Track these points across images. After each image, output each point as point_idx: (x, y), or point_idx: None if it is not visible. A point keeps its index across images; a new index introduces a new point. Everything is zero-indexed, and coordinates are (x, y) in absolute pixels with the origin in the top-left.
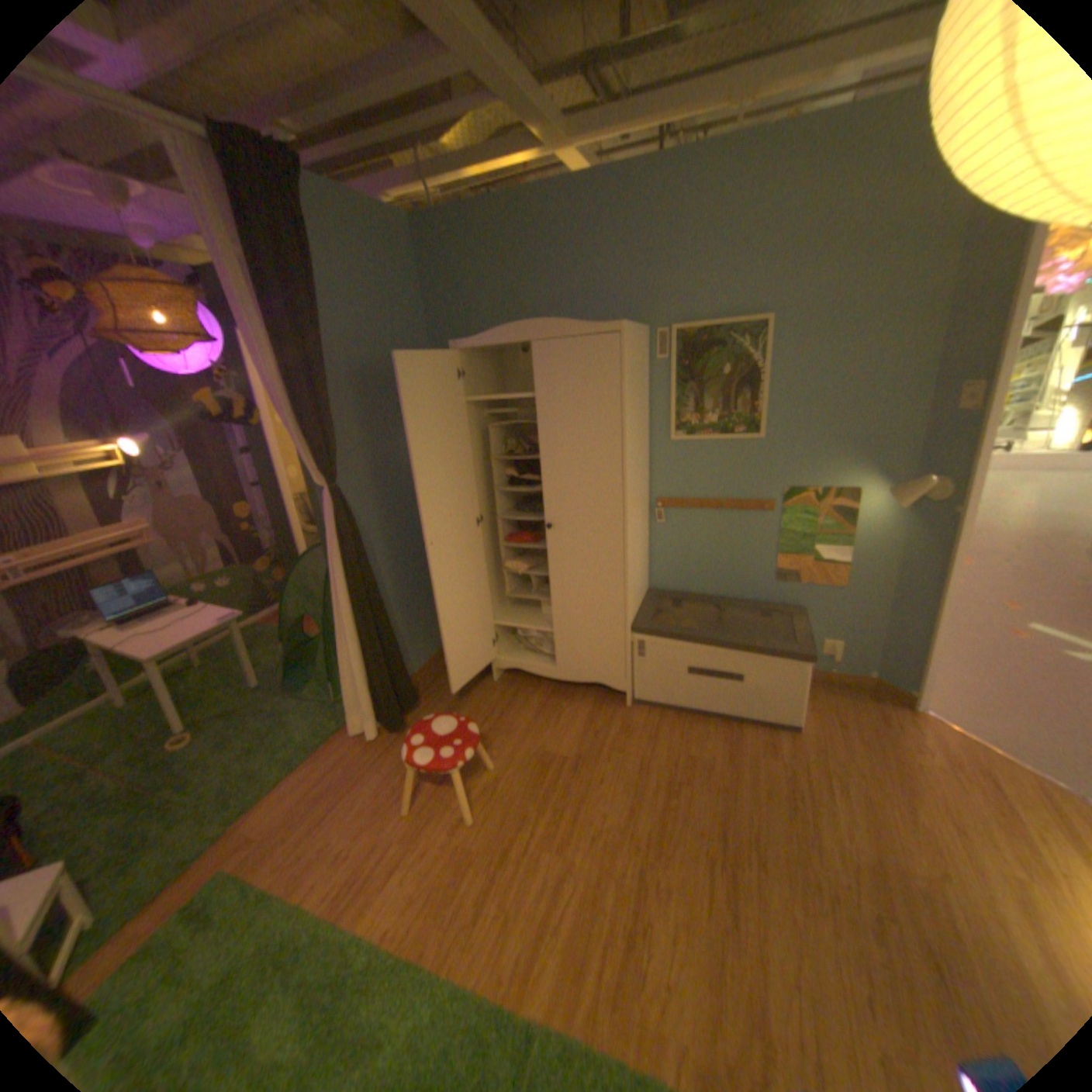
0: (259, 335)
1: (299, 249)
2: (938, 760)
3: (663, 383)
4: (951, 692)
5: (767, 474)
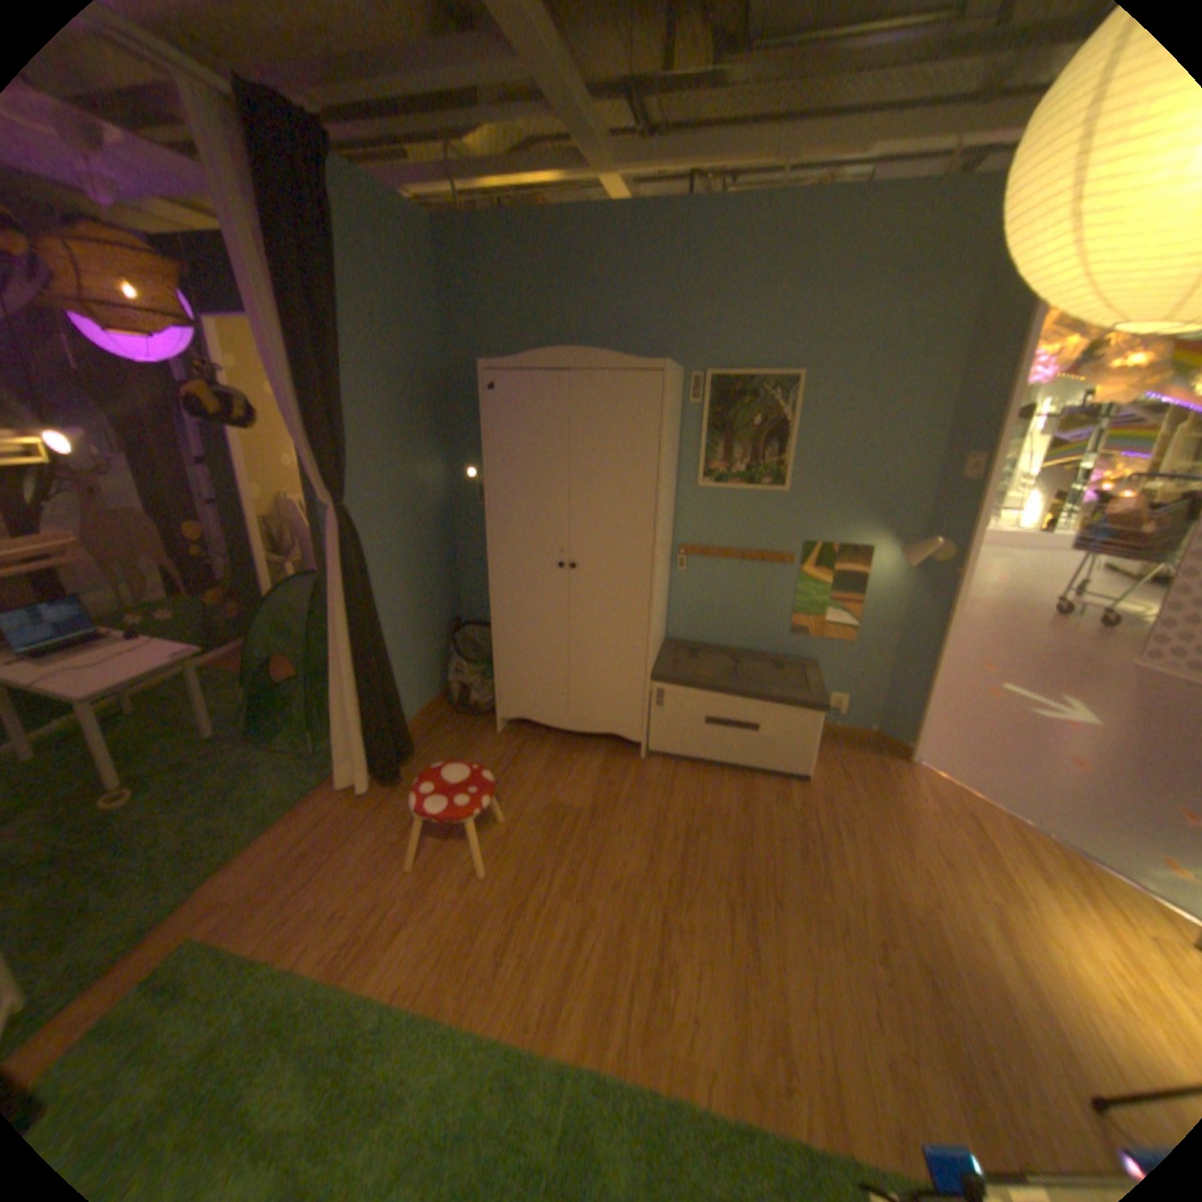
0: (270, 328)
1: (317, 237)
2: (929, 804)
3: (694, 428)
4: (939, 744)
5: (788, 527)
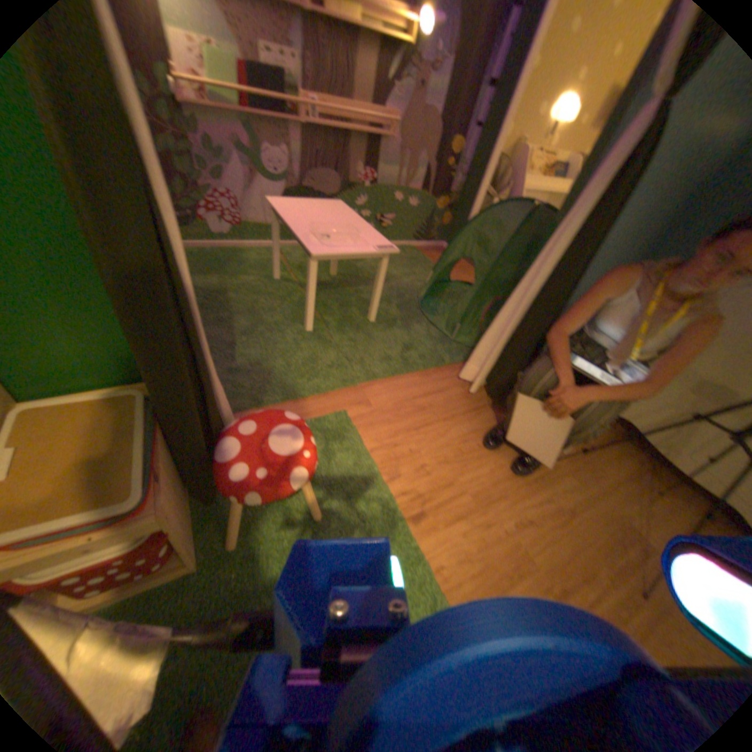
0: None
1: None
2: None
3: None
4: None
5: None
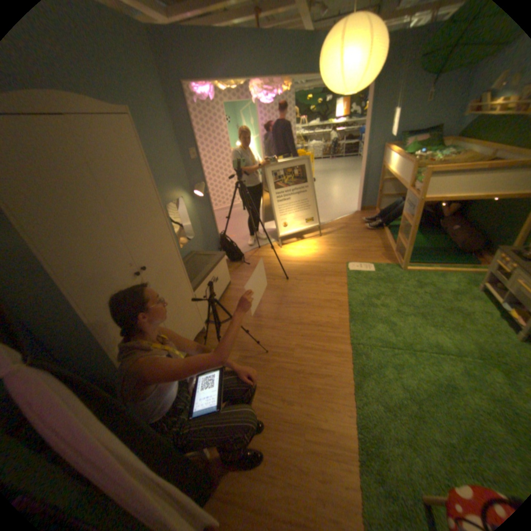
0: None
1: None
2: (245, 262)
3: None
4: None
5: None
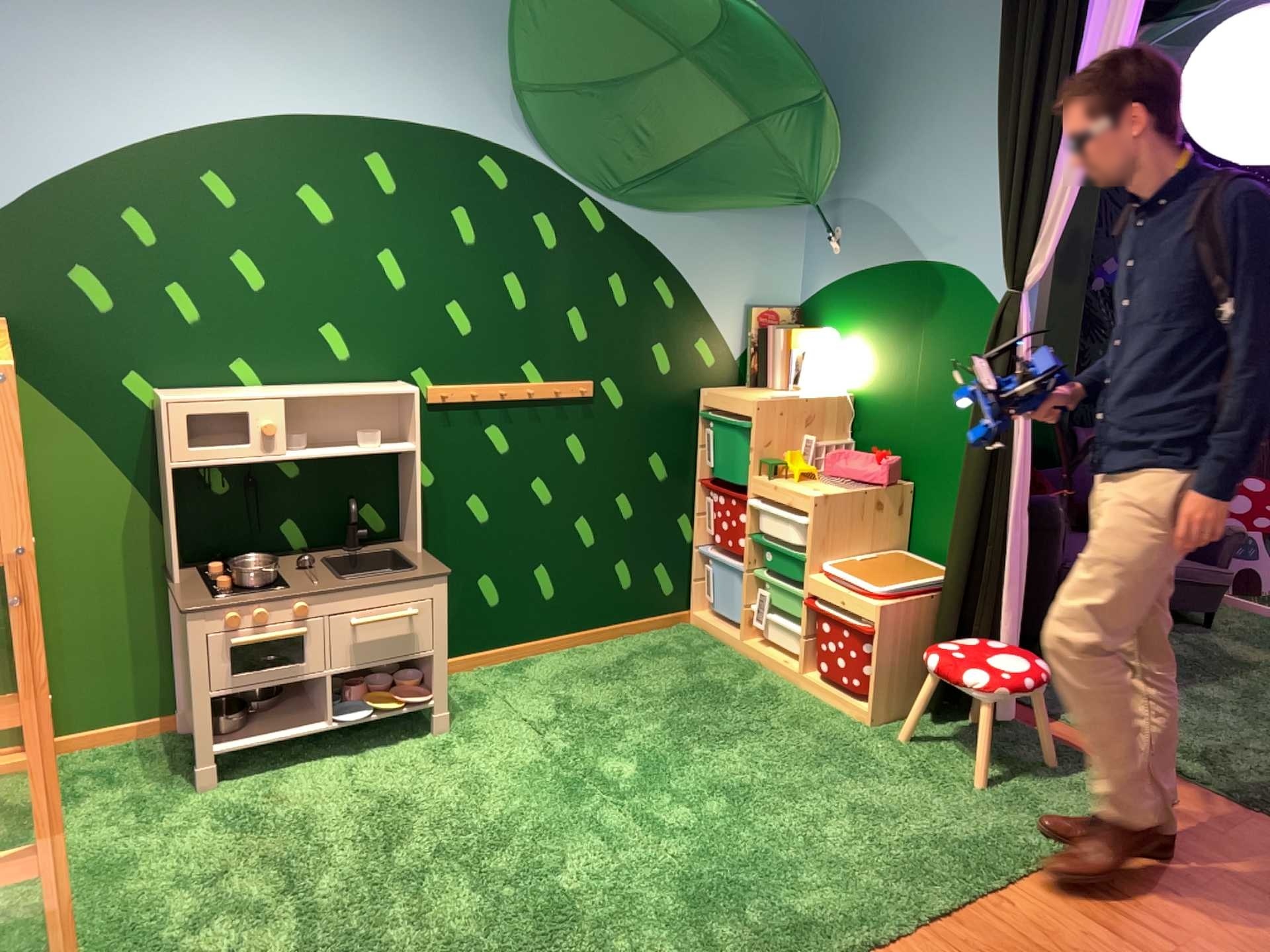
0: None
1: None
2: None
3: None
4: None
5: None
